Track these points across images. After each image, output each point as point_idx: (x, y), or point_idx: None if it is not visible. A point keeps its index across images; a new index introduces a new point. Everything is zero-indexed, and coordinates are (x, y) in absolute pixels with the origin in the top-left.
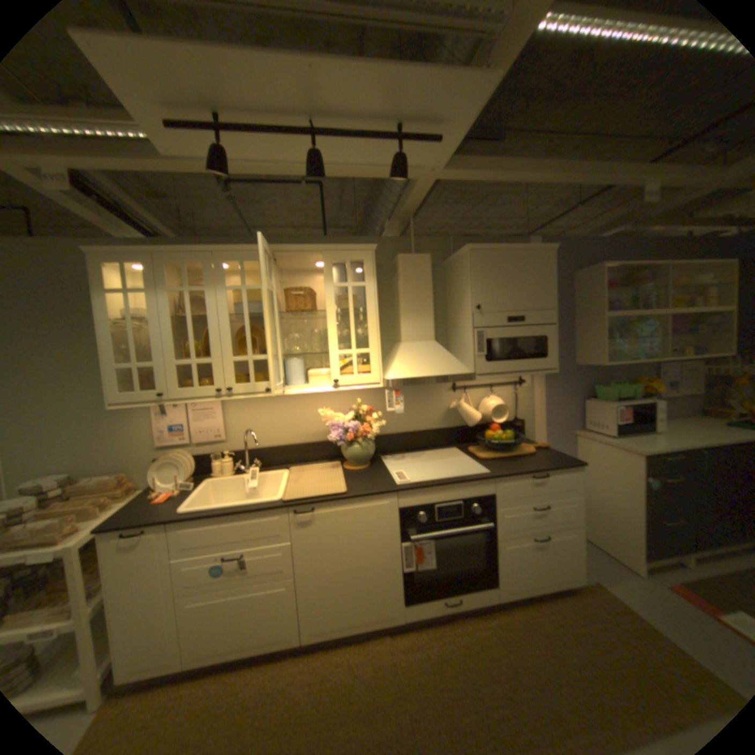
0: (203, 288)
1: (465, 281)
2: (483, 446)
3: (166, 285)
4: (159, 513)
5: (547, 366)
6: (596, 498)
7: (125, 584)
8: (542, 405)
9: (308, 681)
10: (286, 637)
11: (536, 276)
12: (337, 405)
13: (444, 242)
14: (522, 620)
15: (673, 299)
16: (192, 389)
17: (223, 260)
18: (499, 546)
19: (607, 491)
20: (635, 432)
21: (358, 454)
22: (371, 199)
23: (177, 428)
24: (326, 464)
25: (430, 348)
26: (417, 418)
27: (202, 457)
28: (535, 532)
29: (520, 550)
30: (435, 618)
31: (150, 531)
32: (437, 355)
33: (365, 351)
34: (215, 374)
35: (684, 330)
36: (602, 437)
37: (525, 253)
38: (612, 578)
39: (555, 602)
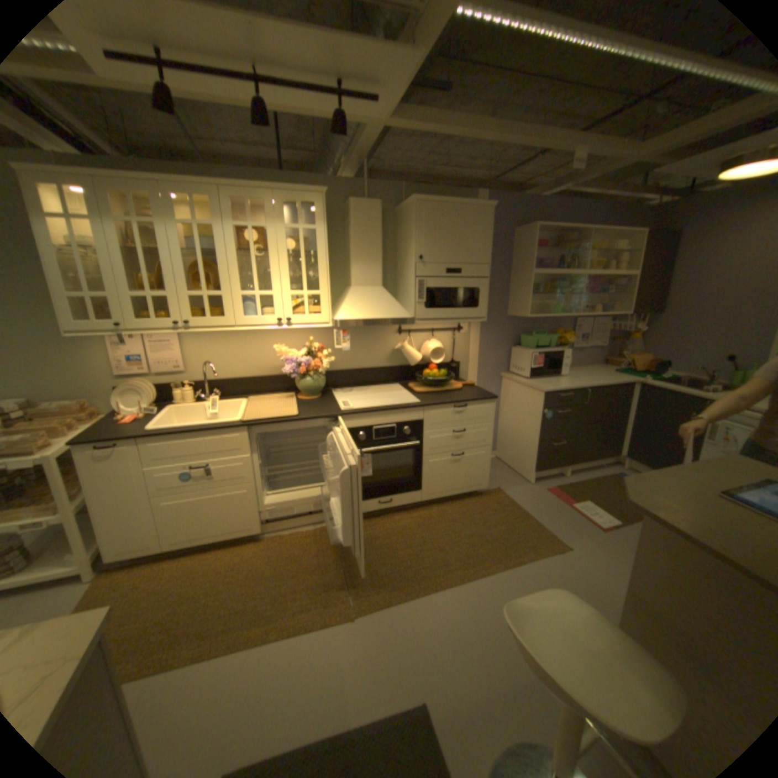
0: (151, 219)
1: (411, 231)
2: (420, 382)
3: (111, 214)
4: (128, 430)
5: (477, 315)
6: (509, 426)
7: (103, 486)
8: (475, 350)
9: (267, 554)
10: (249, 526)
11: (474, 231)
12: (291, 342)
13: (397, 188)
14: (436, 511)
15: (592, 261)
16: (148, 320)
17: (170, 190)
18: (423, 458)
19: (517, 421)
20: (544, 374)
21: (310, 386)
22: (328, 128)
23: (135, 358)
24: (282, 395)
25: (376, 293)
26: (366, 357)
27: (162, 386)
28: (452, 448)
29: (439, 462)
30: (370, 511)
31: (122, 444)
32: (383, 300)
33: (315, 292)
34: (170, 307)
35: (600, 289)
36: (519, 378)
37: (466, 208)
38: (510, 484)
39: (464, 500)
